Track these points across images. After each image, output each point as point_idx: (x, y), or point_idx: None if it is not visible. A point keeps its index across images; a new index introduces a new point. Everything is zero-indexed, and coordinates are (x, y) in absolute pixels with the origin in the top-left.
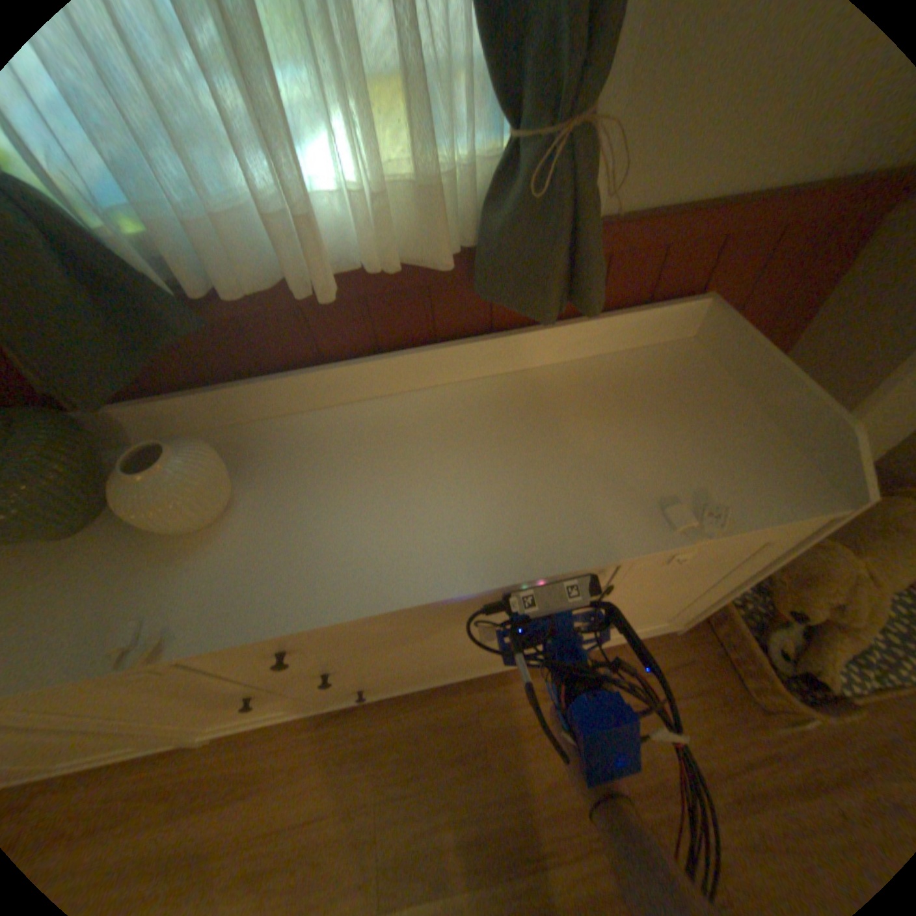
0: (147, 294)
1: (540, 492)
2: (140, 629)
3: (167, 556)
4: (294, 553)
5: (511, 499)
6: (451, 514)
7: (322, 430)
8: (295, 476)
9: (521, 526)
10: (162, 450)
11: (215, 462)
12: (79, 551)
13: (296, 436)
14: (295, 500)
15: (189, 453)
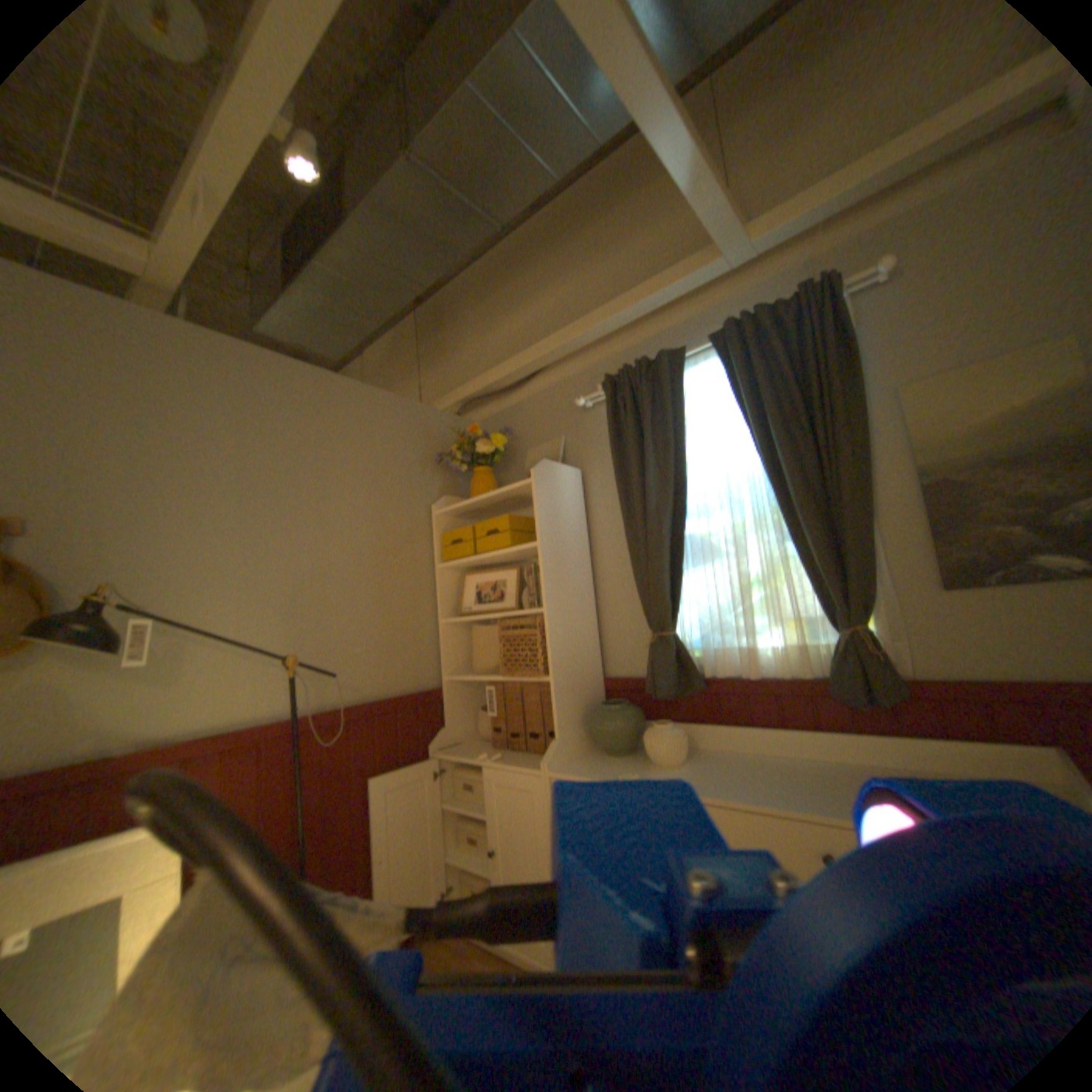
0: (691, 674)
1: (849, 799)
2: (633, 775)
3: (649, 769)
4: (701, 781)
5: (827, 797)
6: (787, 792)
7: (739, 759)
8: (715, 766)
9: (825, 803)
10: (670, 724)
11: (685, 738)
12: (618, 761)
13: (724, 758)
14: (711, 771)
15: (678, 728)
